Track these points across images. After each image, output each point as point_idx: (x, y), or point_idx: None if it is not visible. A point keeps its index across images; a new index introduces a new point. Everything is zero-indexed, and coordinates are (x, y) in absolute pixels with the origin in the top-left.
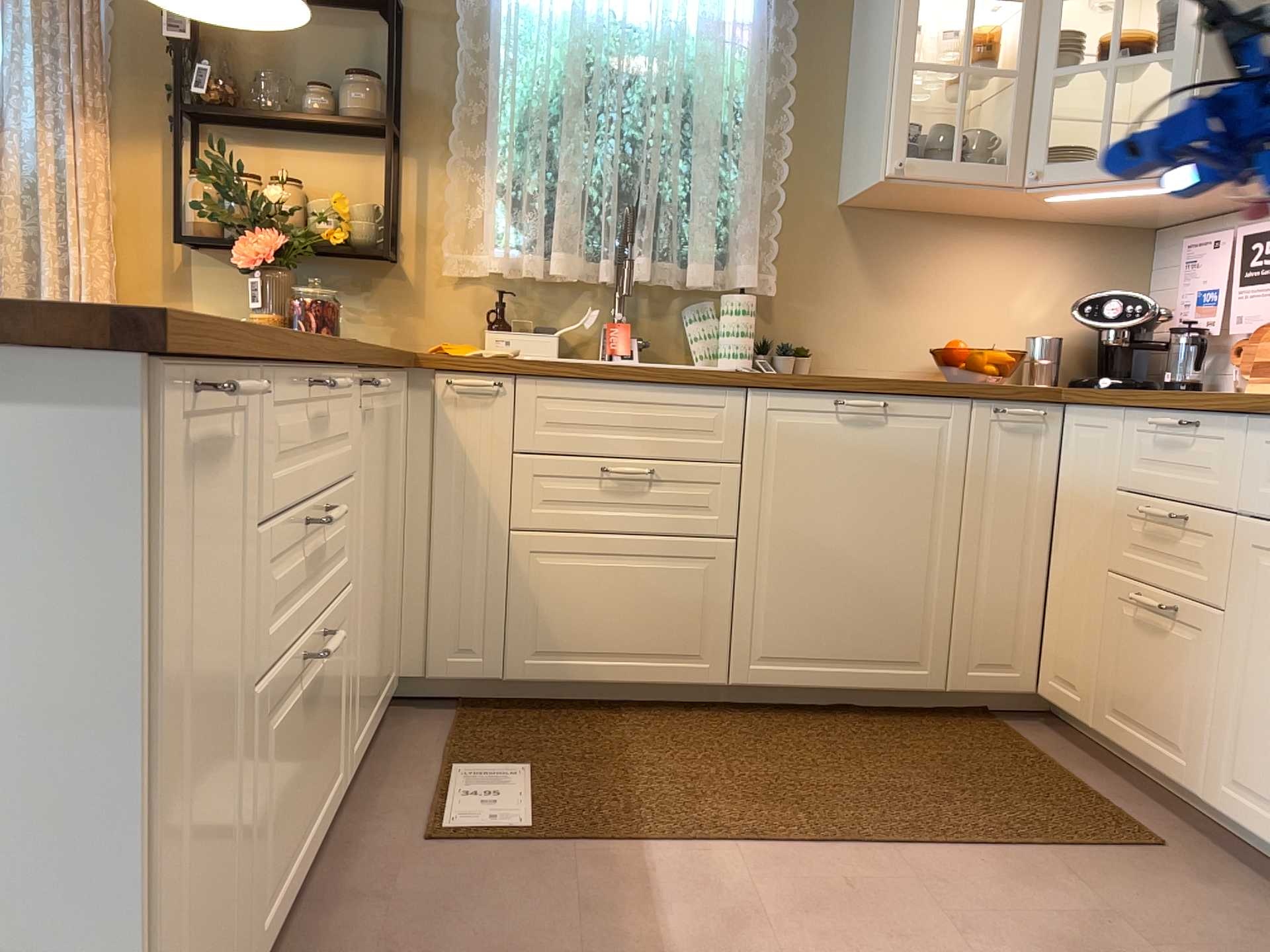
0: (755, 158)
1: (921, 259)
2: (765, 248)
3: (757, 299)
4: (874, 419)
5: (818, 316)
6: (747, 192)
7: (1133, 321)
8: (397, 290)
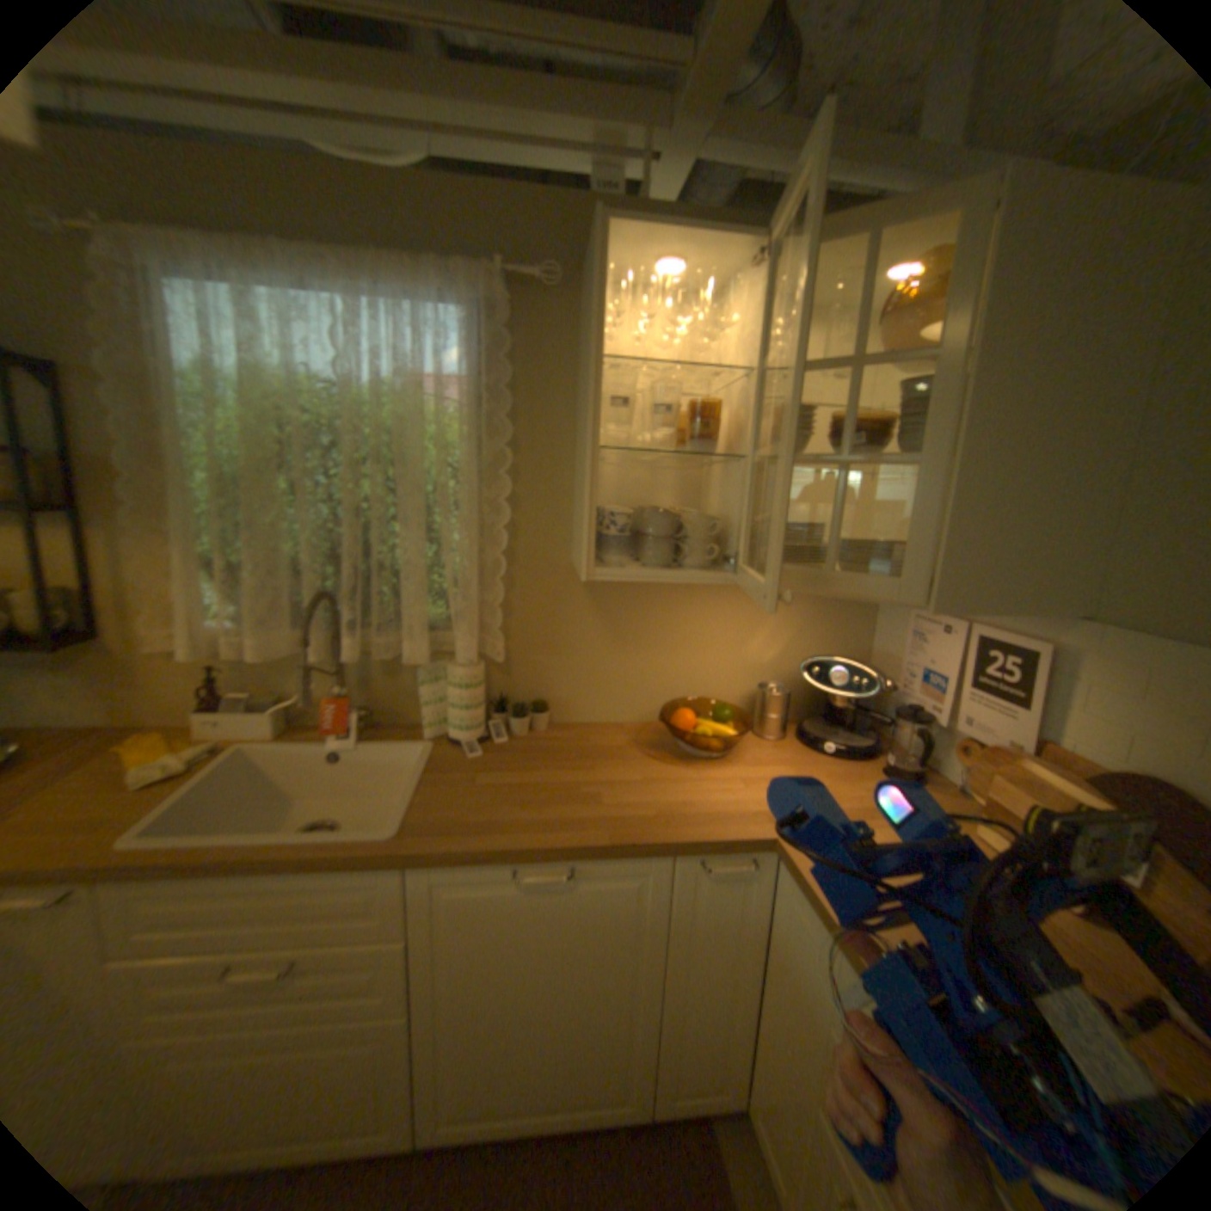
0: (463, 534)
1: (657, 612)
2: (493, 613)
3: (492, 658)
4: (559, 889)
5: (555, 670)
6: (462, 565)
7: (858, 696)
8: (97, 670)
